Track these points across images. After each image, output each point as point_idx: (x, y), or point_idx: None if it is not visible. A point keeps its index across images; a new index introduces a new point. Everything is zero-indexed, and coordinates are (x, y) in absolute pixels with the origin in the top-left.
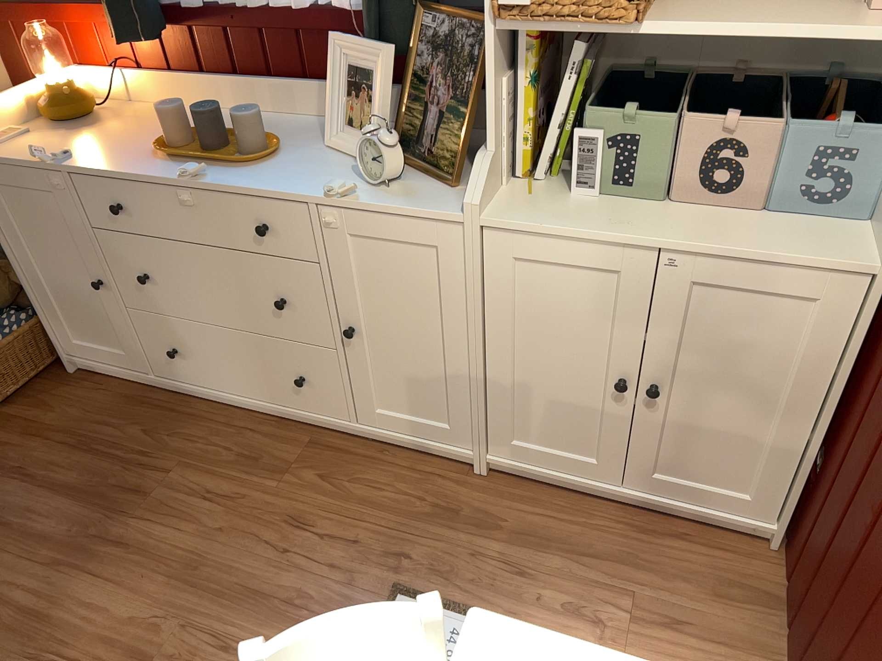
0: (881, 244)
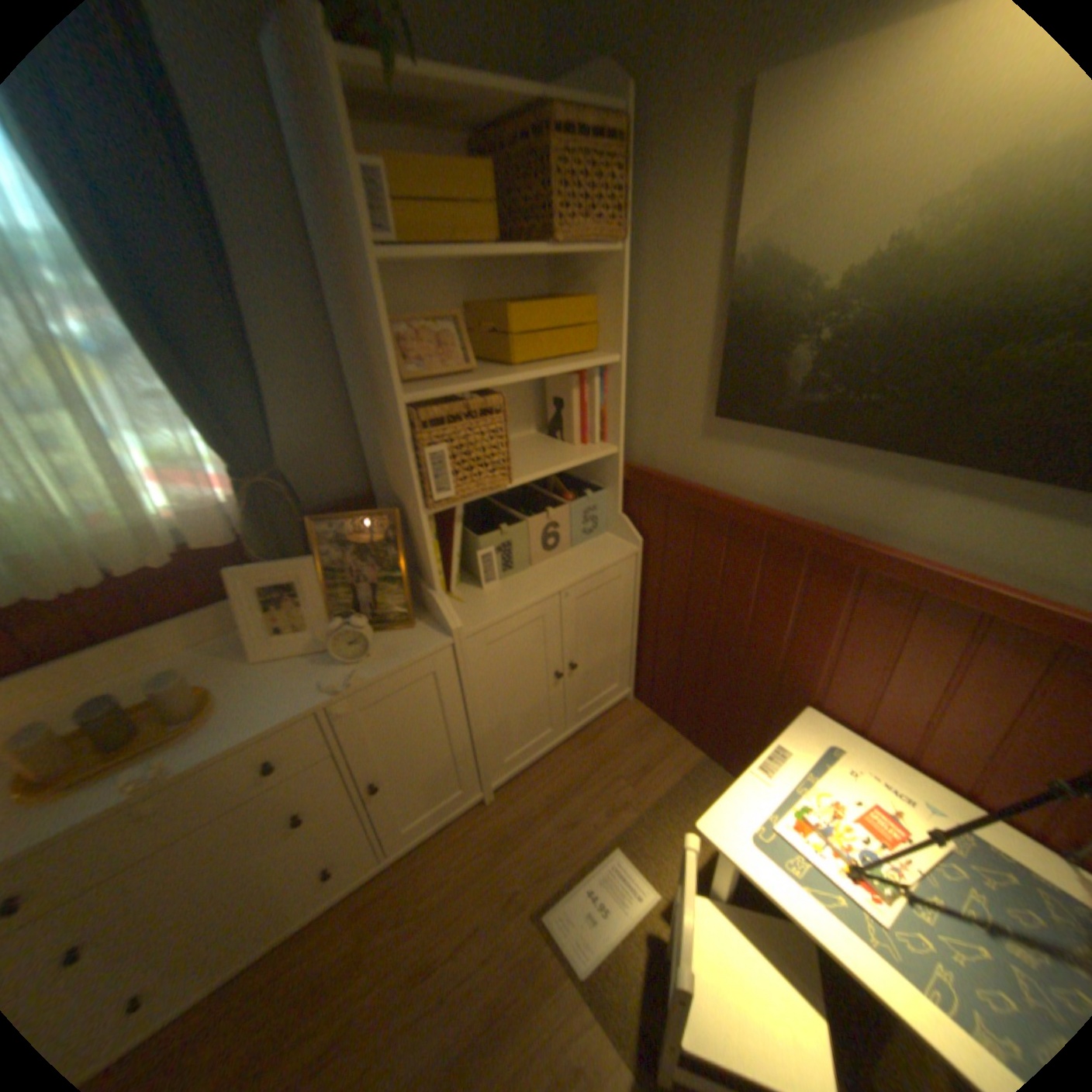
0: (626, 541)
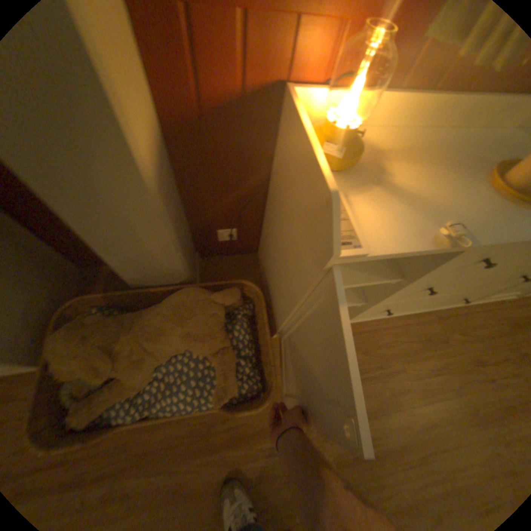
0: None
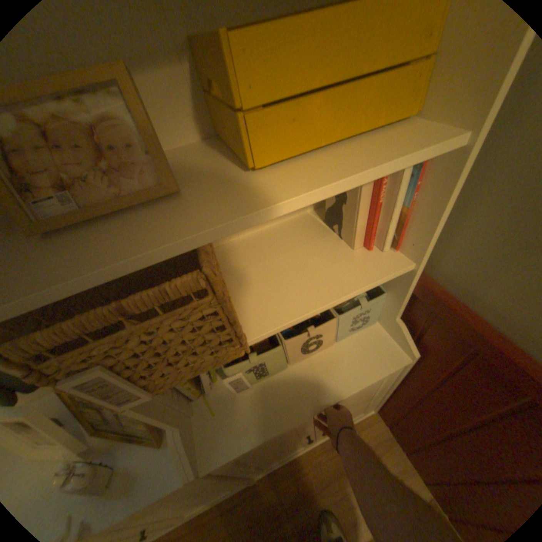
0: (401, 345)
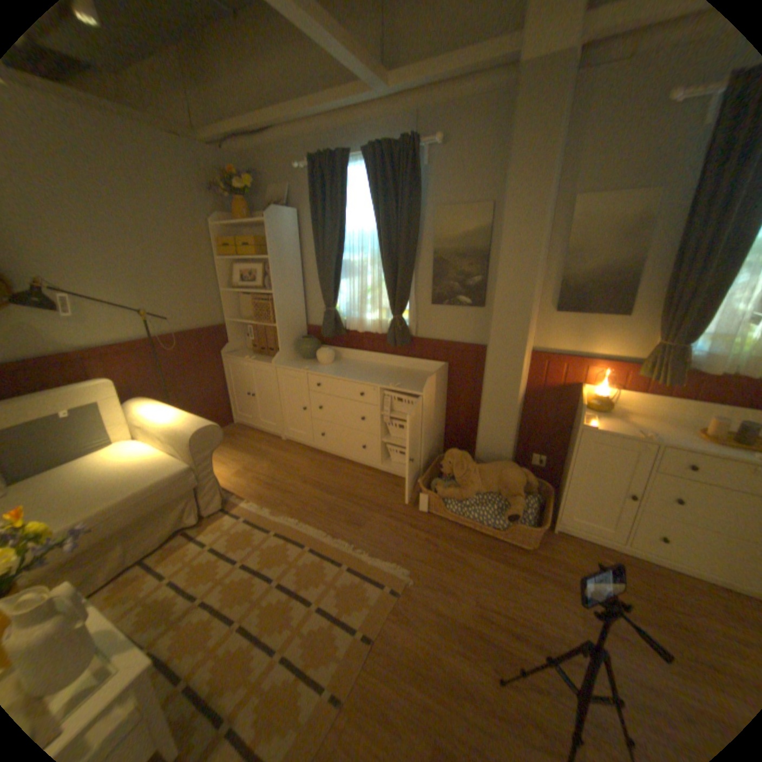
0: None
